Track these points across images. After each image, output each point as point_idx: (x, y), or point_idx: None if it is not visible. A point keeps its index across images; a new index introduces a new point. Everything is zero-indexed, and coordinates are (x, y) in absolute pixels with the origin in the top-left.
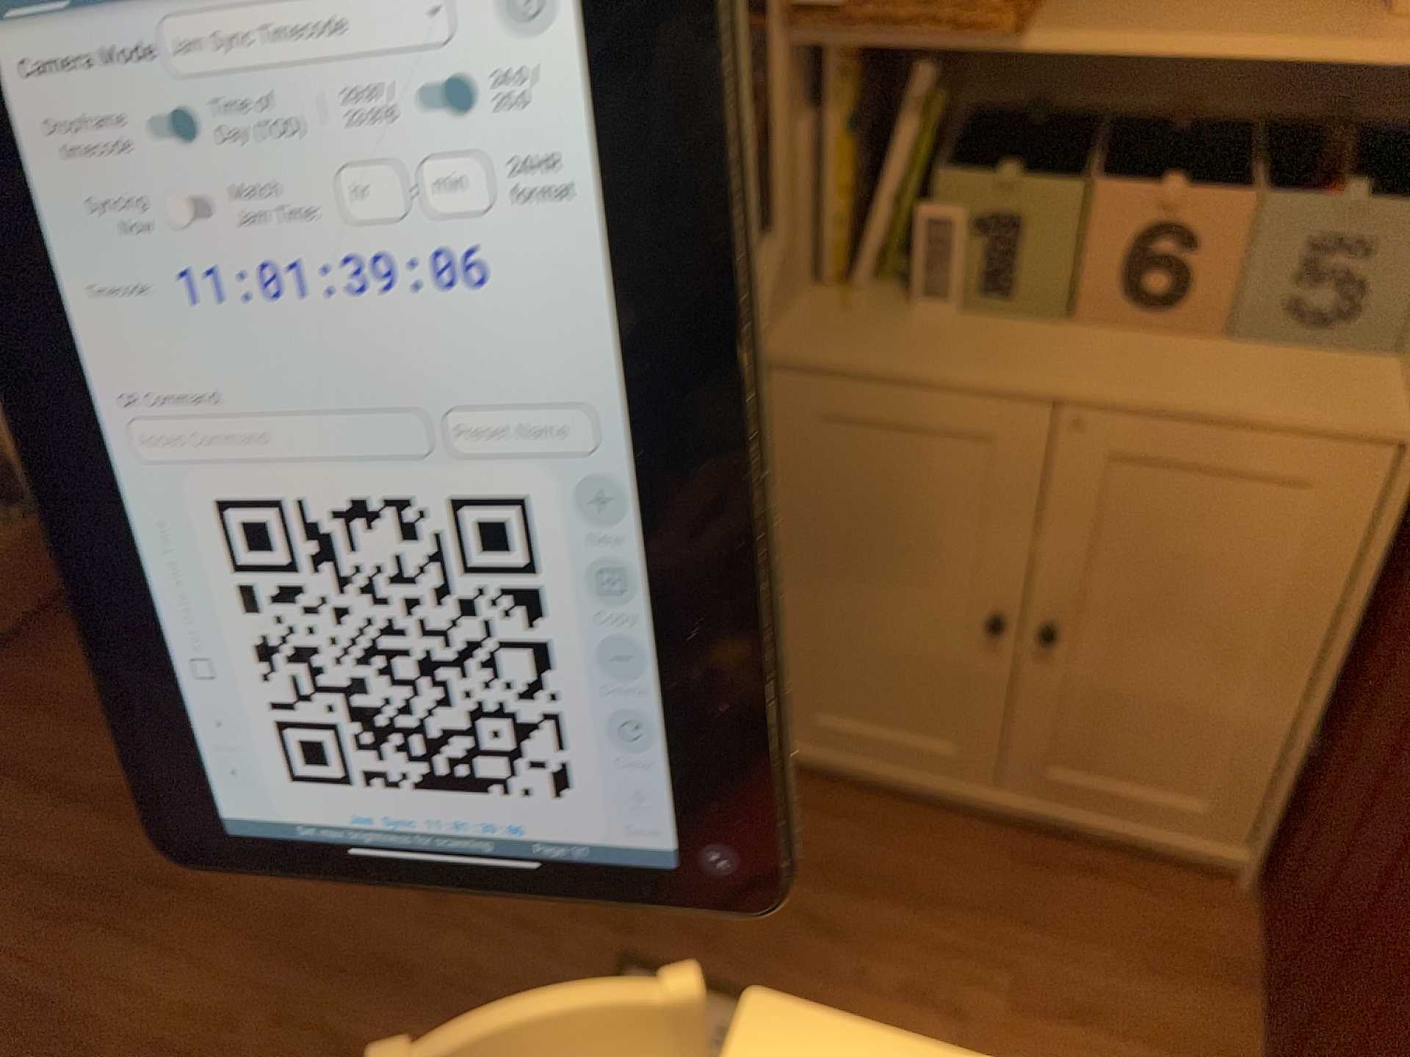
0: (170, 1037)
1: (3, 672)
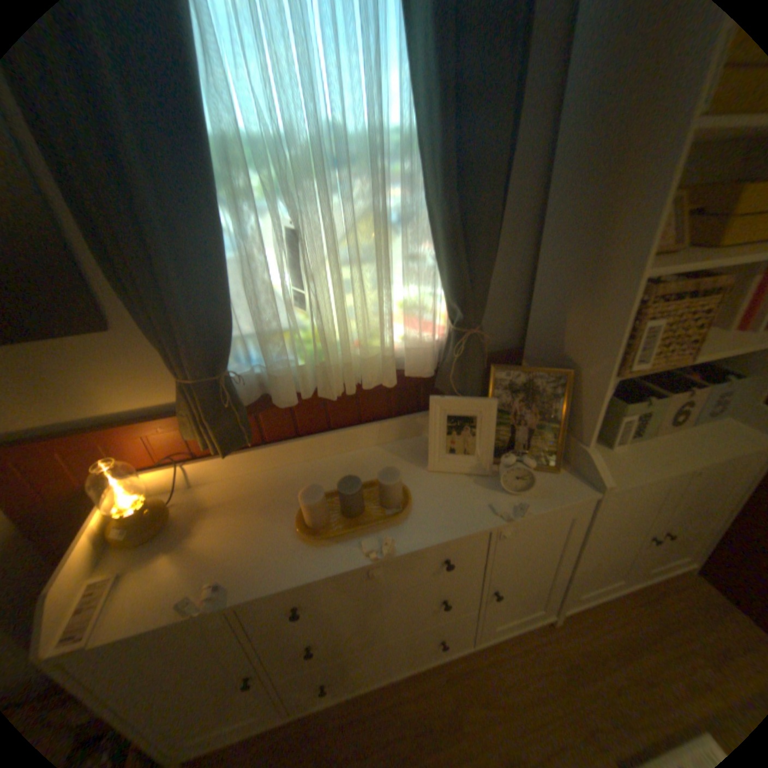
0: None
1: None
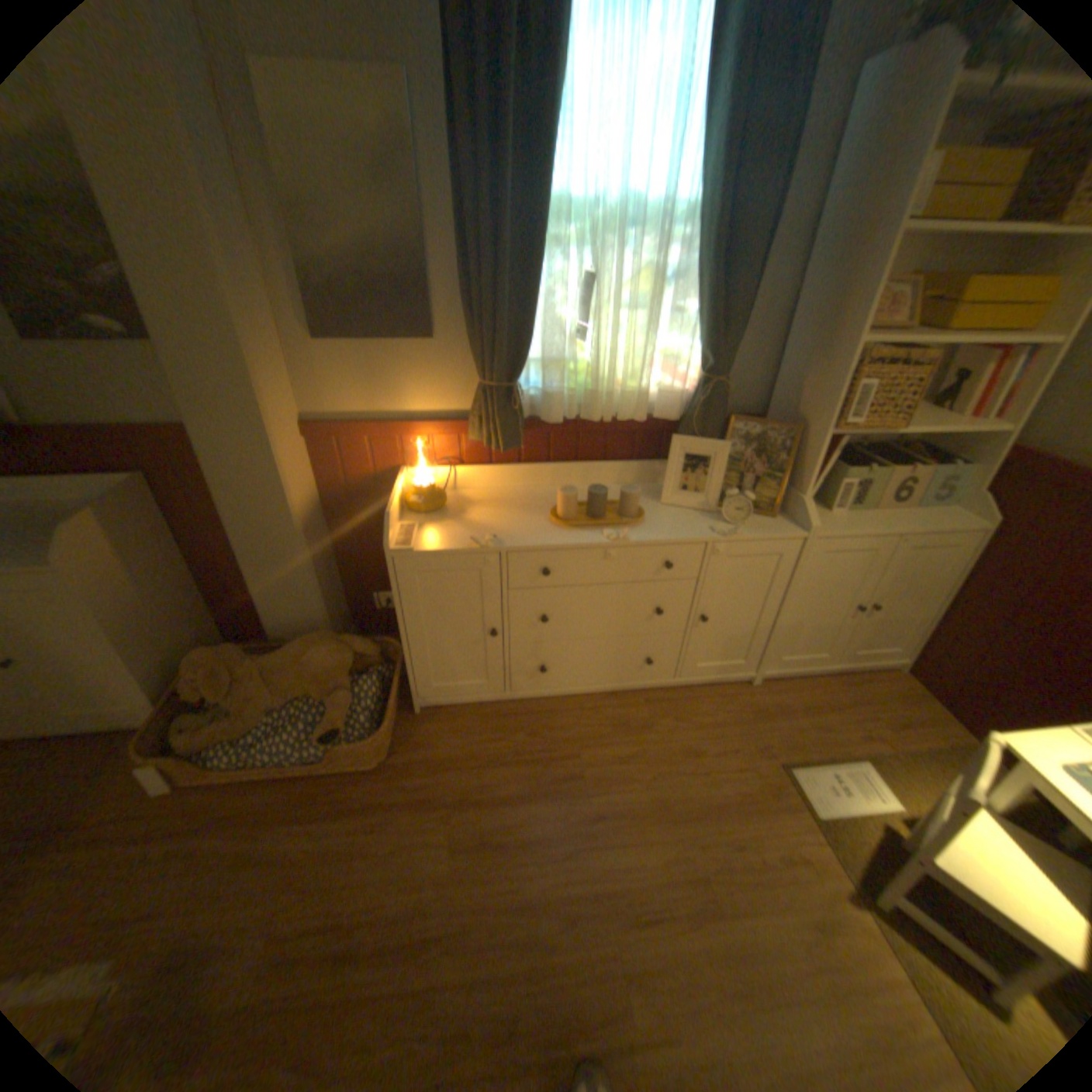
0: (670, 883)
1: (400, 763)
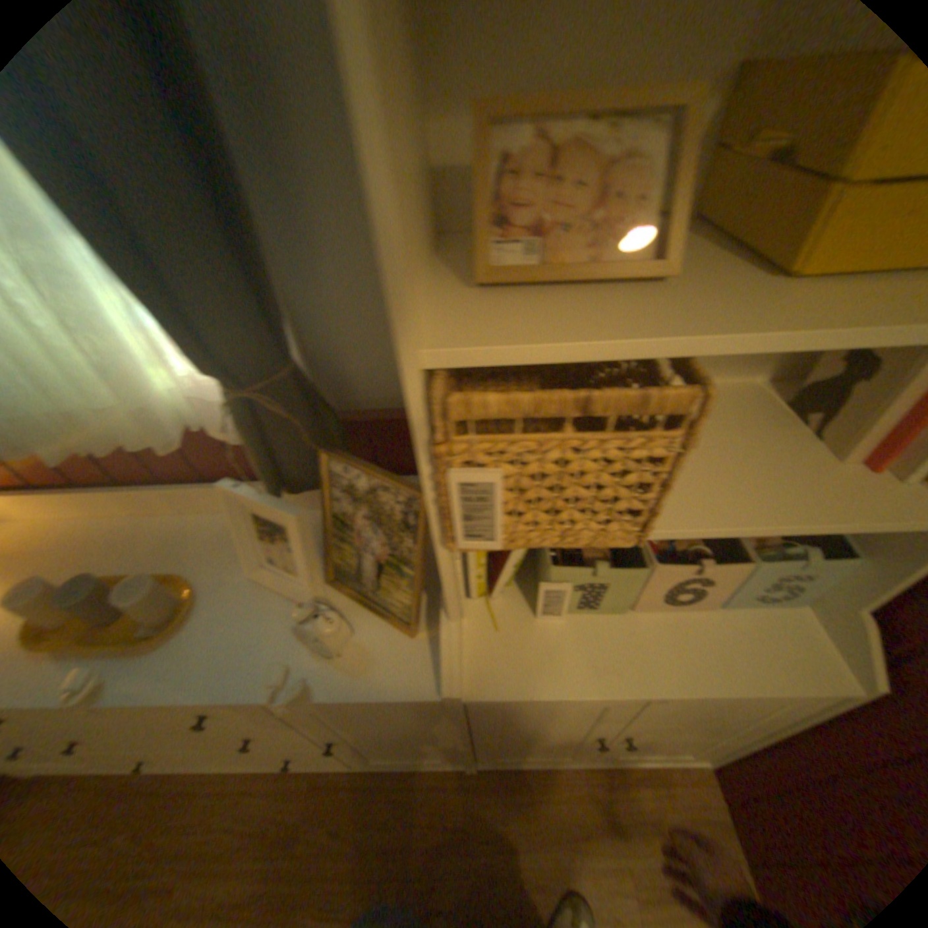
0: None
1: None
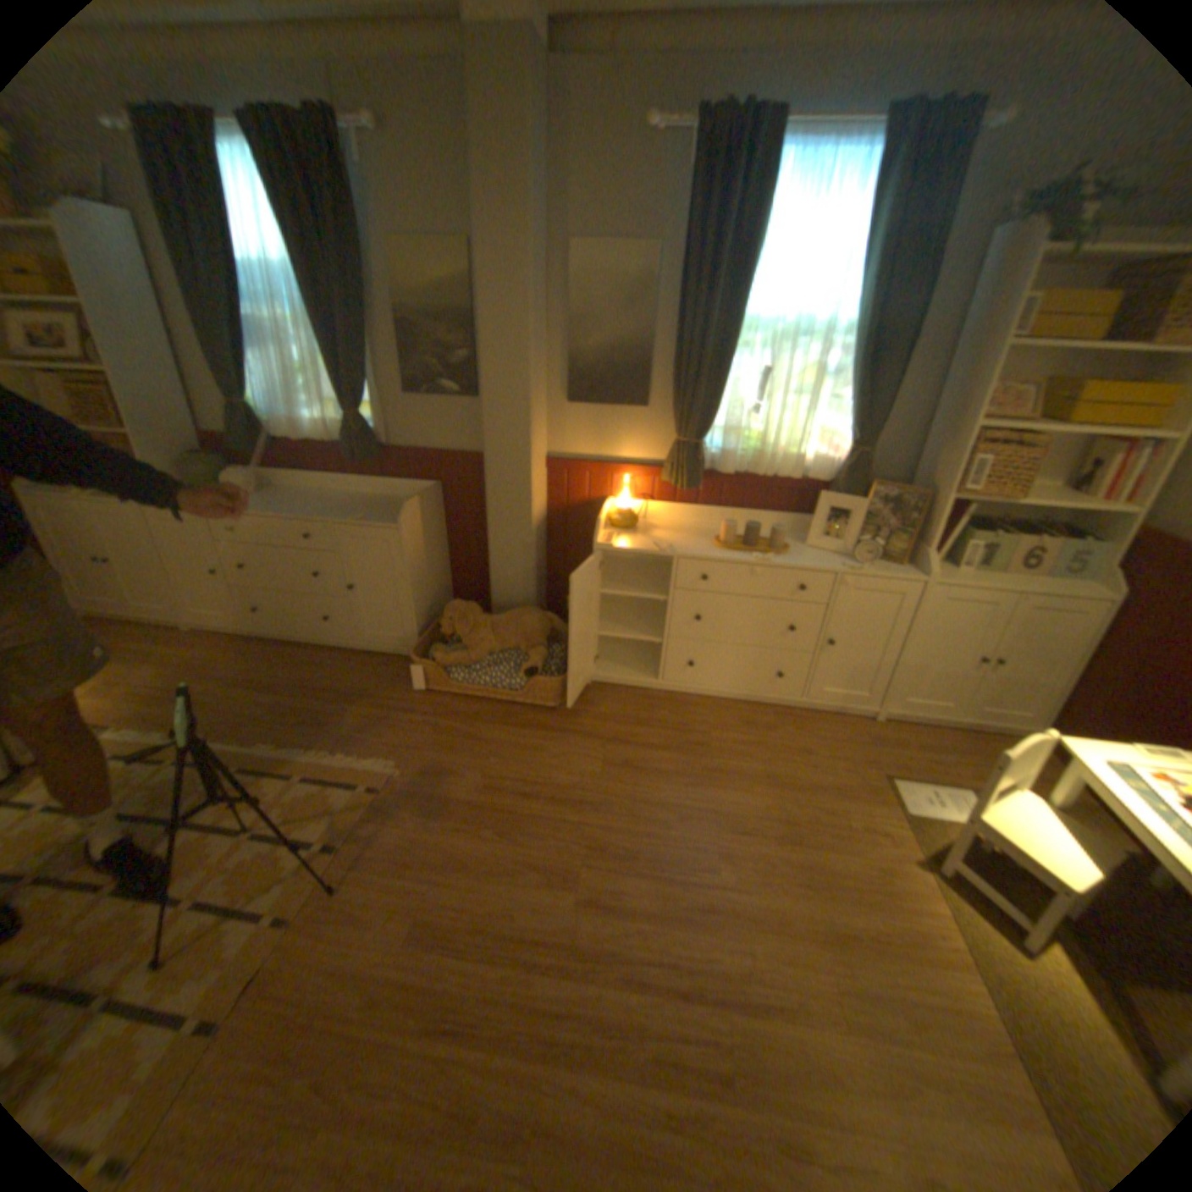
0: (766, 819)
1: (572, 710)
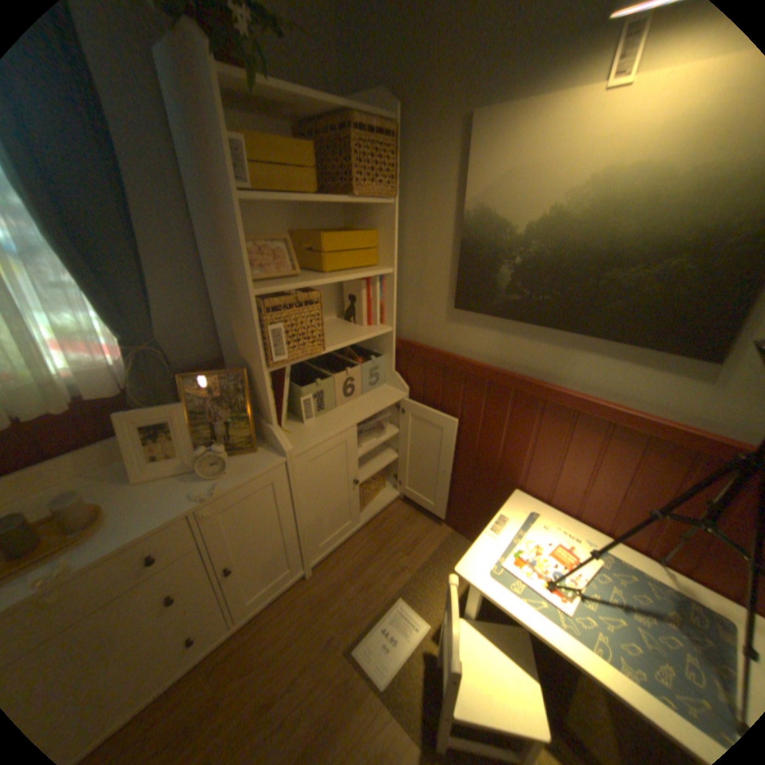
0: None
1: None
